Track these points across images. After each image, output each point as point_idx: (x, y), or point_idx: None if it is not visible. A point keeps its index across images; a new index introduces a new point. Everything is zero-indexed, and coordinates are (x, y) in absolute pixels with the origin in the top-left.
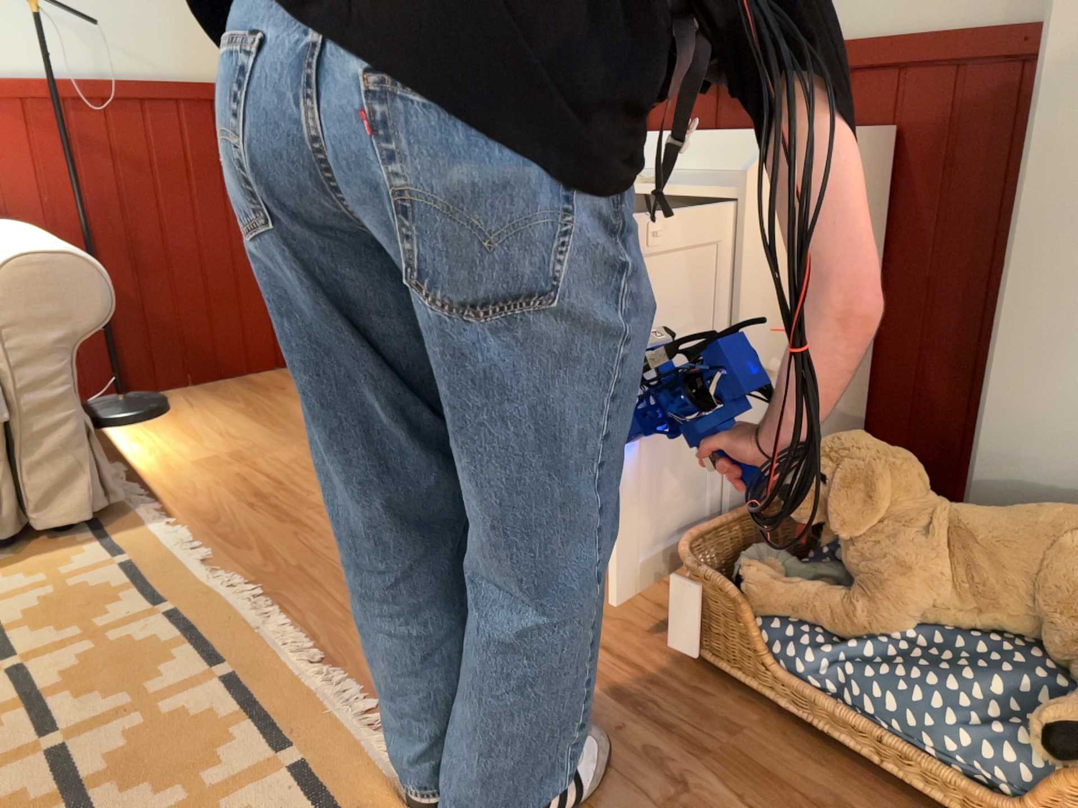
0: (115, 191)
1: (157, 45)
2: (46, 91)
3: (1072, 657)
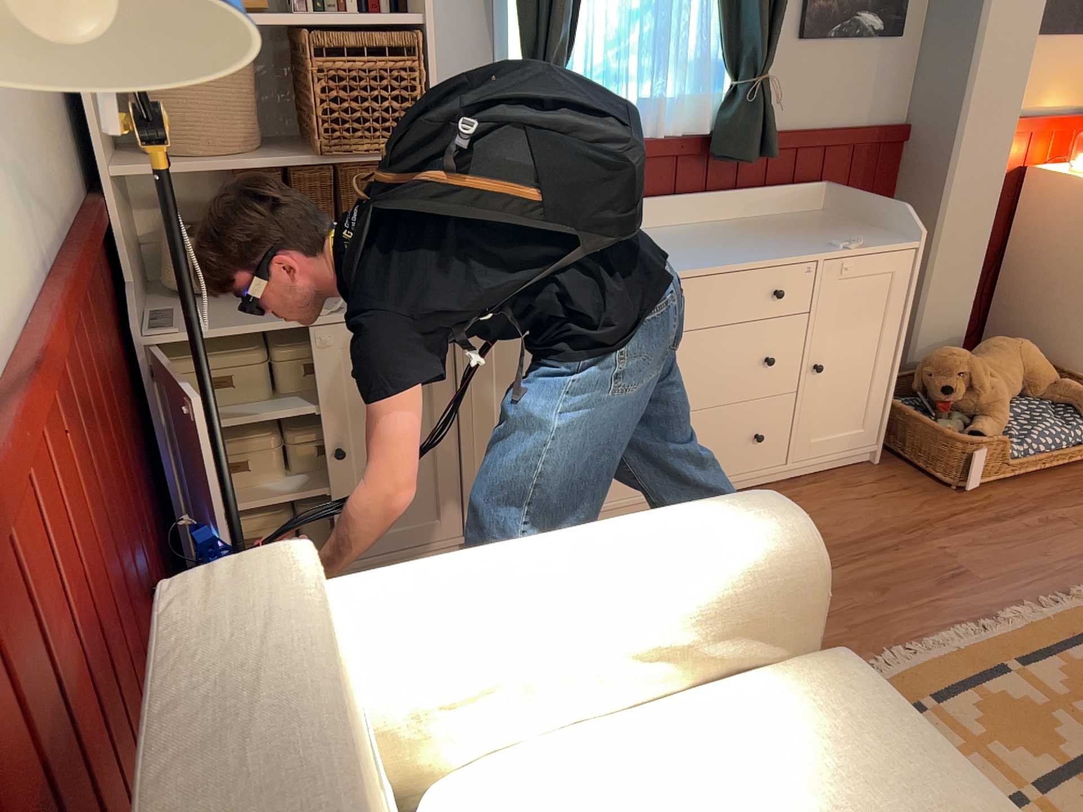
0: (101, 480)
1: (36, 169)
2: (53, 332)
3: (1038, 393)
